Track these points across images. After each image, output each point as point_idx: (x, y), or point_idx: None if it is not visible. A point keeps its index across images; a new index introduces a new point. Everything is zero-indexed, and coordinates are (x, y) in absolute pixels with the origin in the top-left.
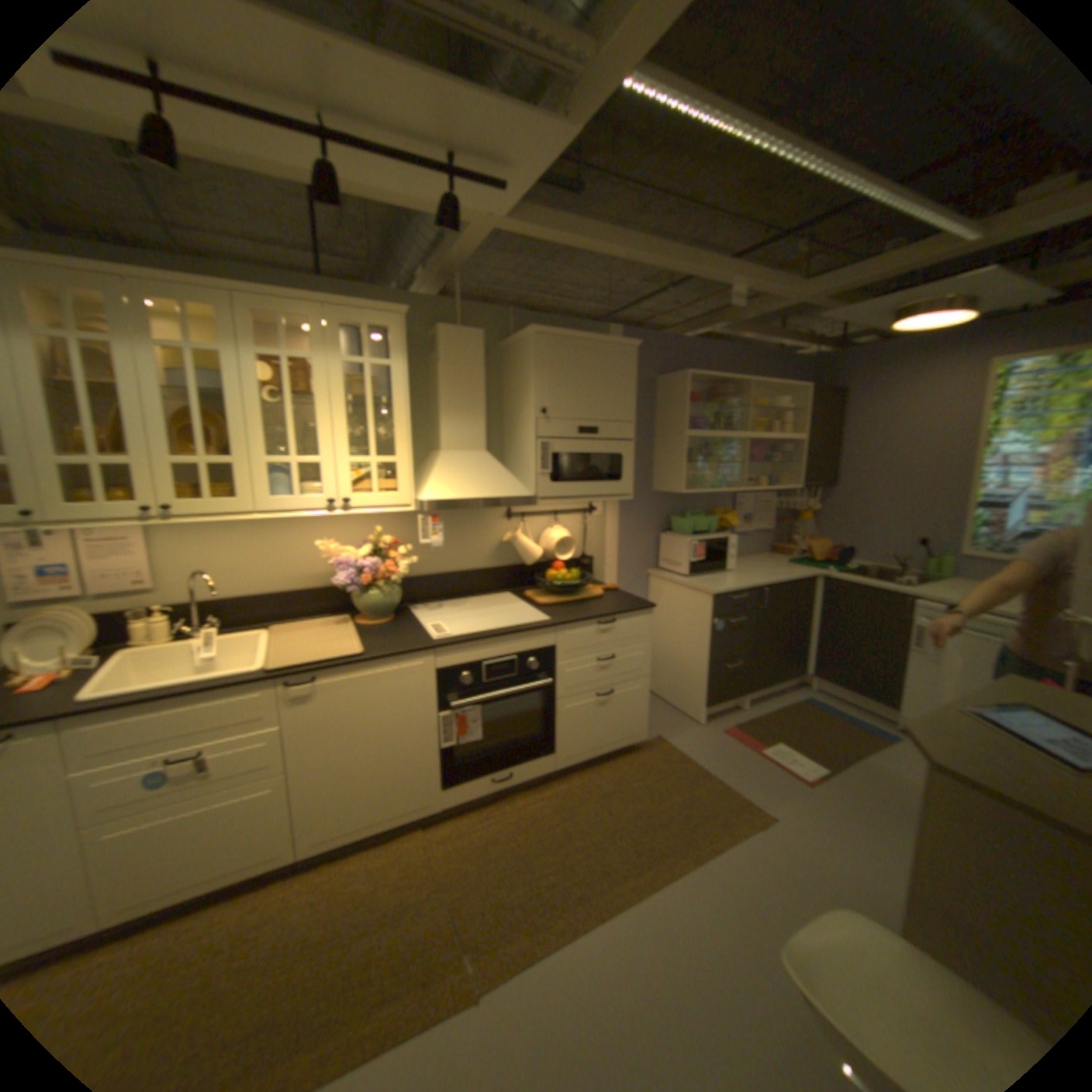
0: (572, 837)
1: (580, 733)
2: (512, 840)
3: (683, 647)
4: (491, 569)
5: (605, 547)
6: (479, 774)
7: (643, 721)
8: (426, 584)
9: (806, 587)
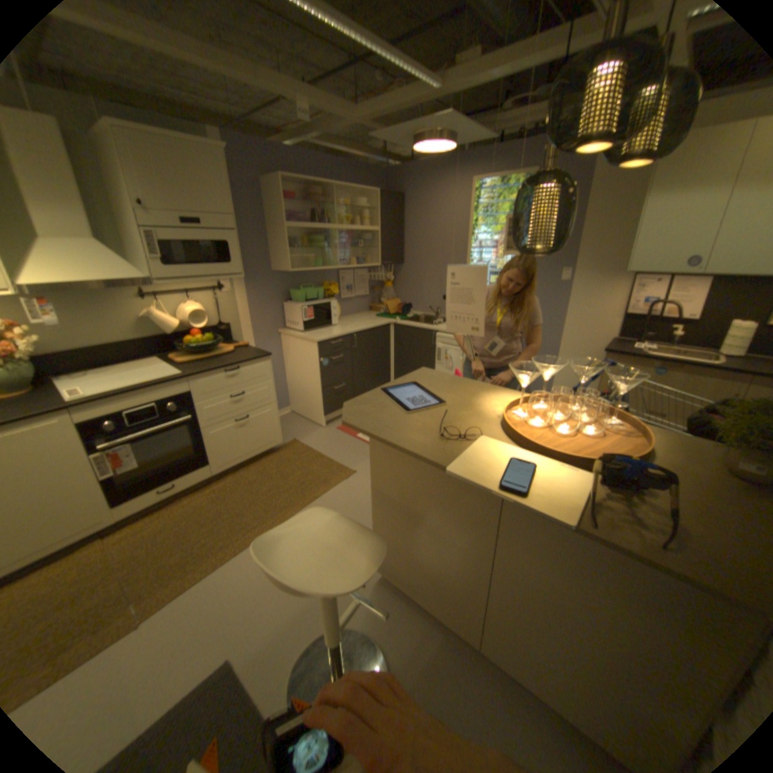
0: (221, 512)
1: (227, 447)
2: (175, 526)
3: (306, 379)
4: (134, 339)
5: (239, 315)
6: (142, 490)
7: (277, 431)
8: (66, 358)
9: (383, 332)
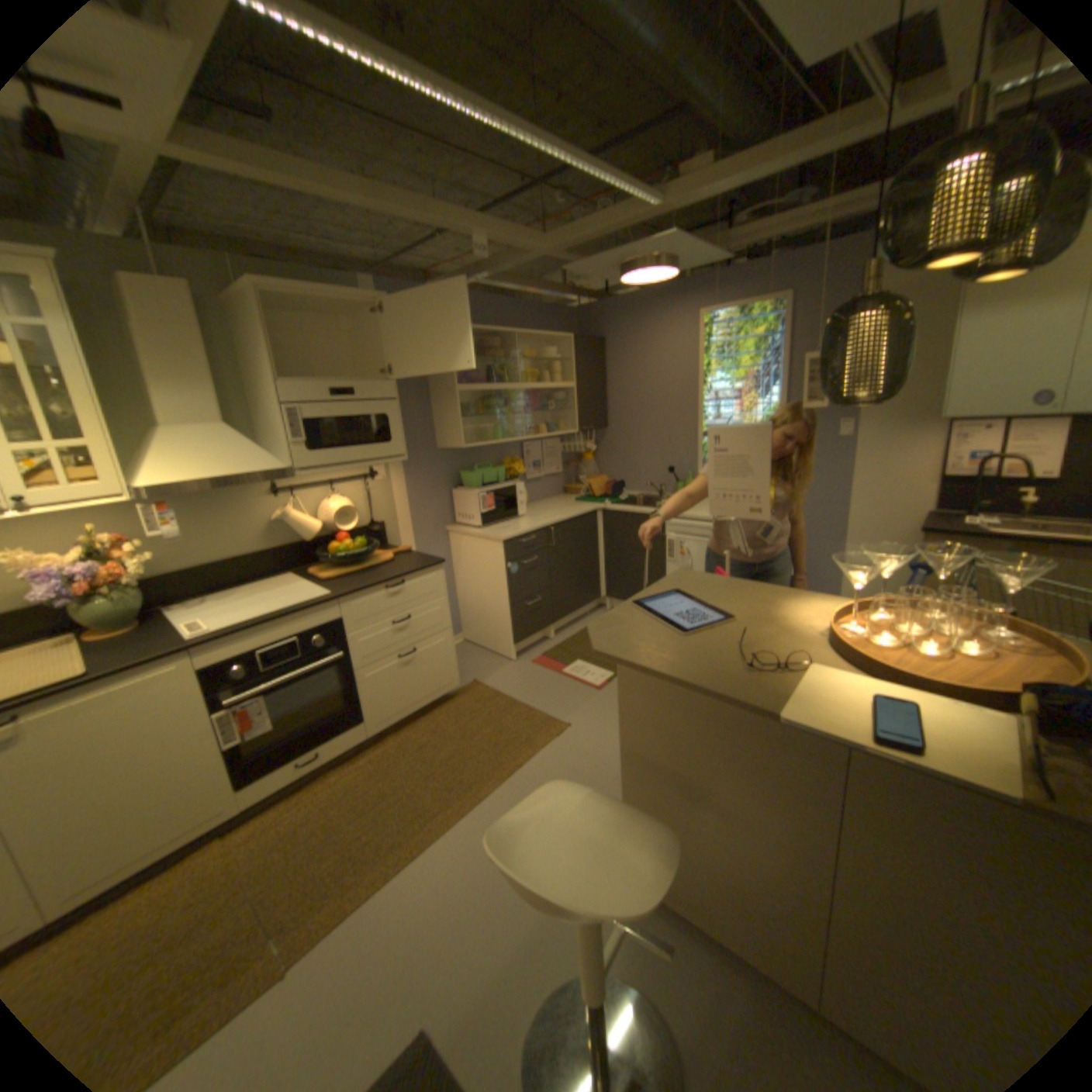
0: (384, 794)
1: (387, 697)
2: (321, 817)
3: (486, 594)
4: (263, 551)
5: (395, 510)
6: (276, 764)
7: (452, 670)
8: (178, 581)
9: (587, 522)
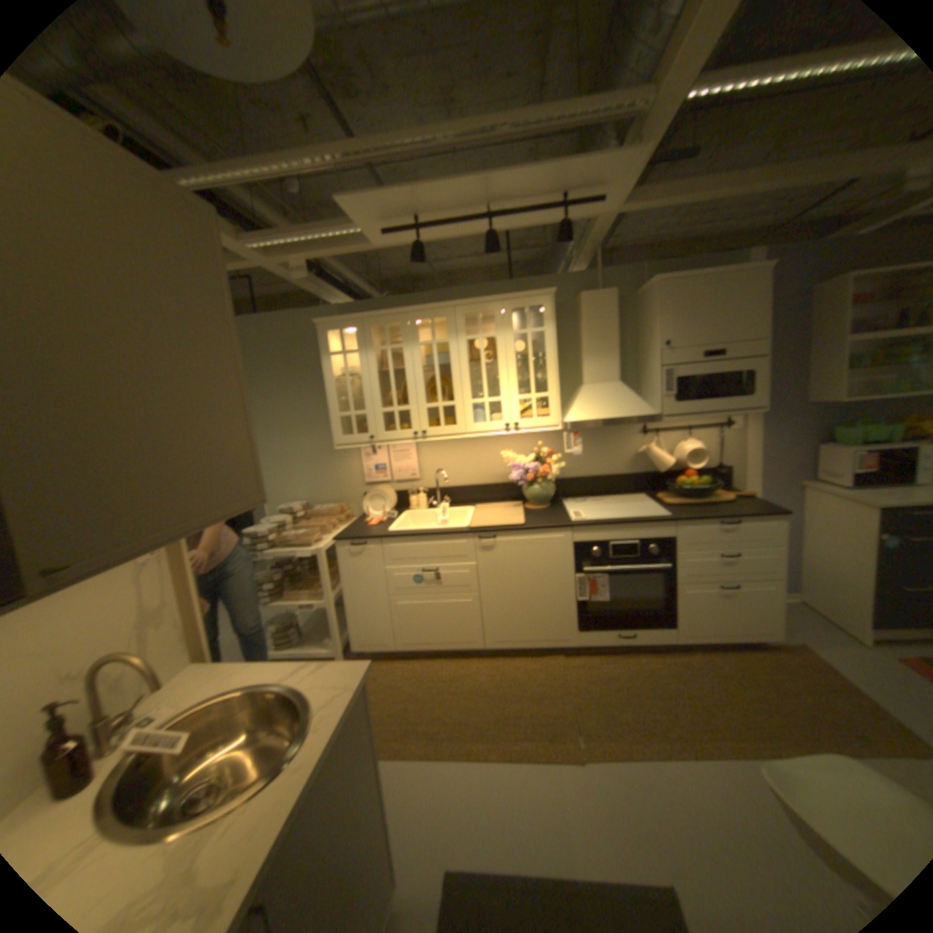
0: (683, 695)
1: (703, 618)
2: (631, 682)
3: (843, 561)
4: (628, 474)
5: (747, 458)
6: (607, 627)
7: (778, 623)
8: (574, 484)
9: None
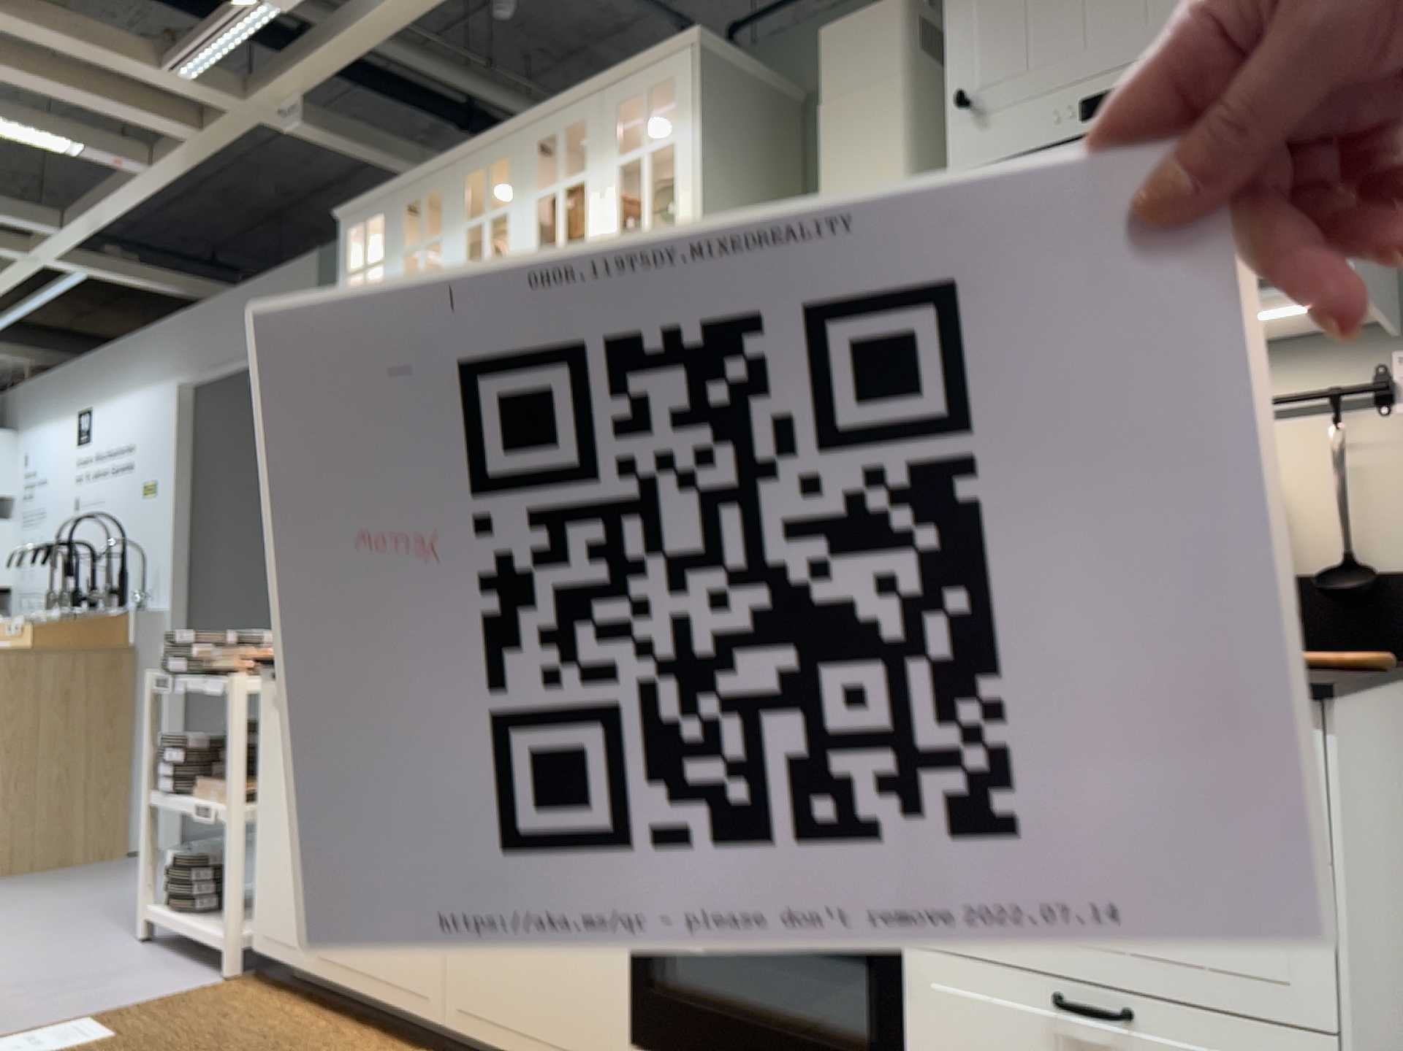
0: None
1: None
2: None
3: None
4: None
5: None
6: None
7: None
8: None
9: None
